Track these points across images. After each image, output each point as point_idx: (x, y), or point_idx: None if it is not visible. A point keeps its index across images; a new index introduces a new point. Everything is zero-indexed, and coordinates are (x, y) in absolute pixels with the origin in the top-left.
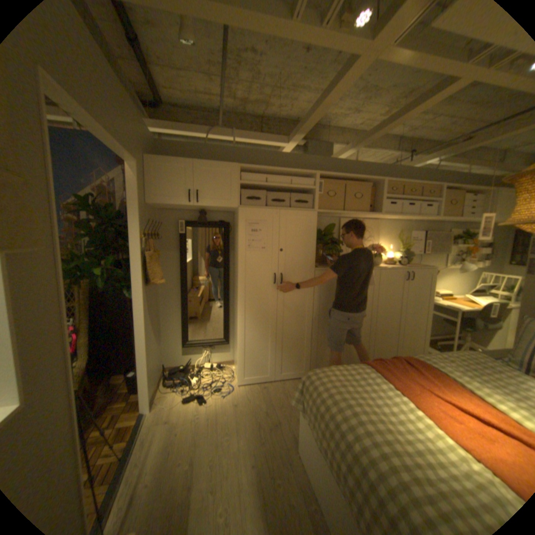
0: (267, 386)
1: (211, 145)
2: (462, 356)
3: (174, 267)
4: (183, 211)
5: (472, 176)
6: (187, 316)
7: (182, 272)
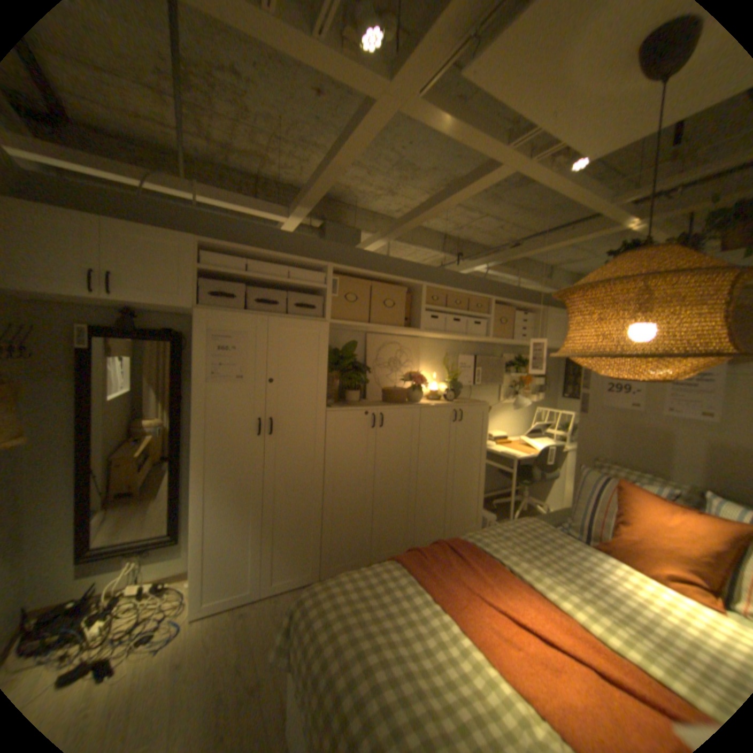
0: (244, 612)
1: (148, 200)
2: (518, 528)
3: (61, 409)
4: (86, 307)
5: (521, 290)
6: (86, 502)
7: (79, 419)
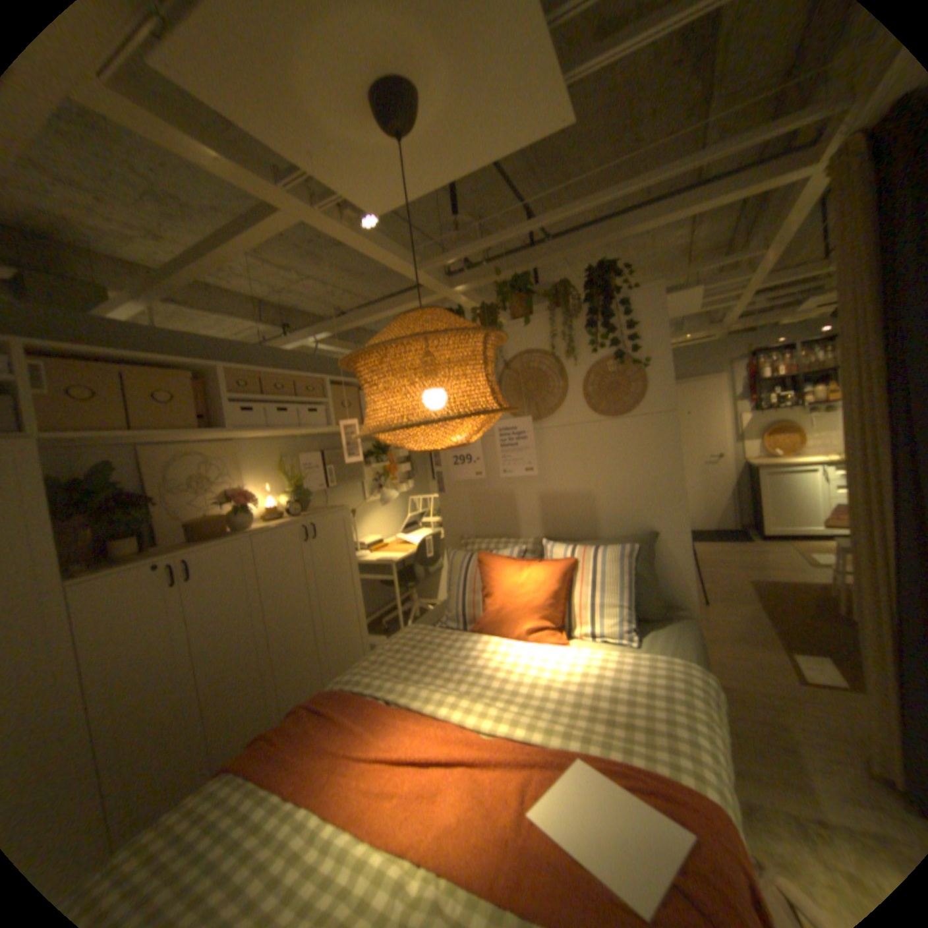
0: None
1: None
2: (393, 643)
3: None
4: None
5: None
6: None
7: None
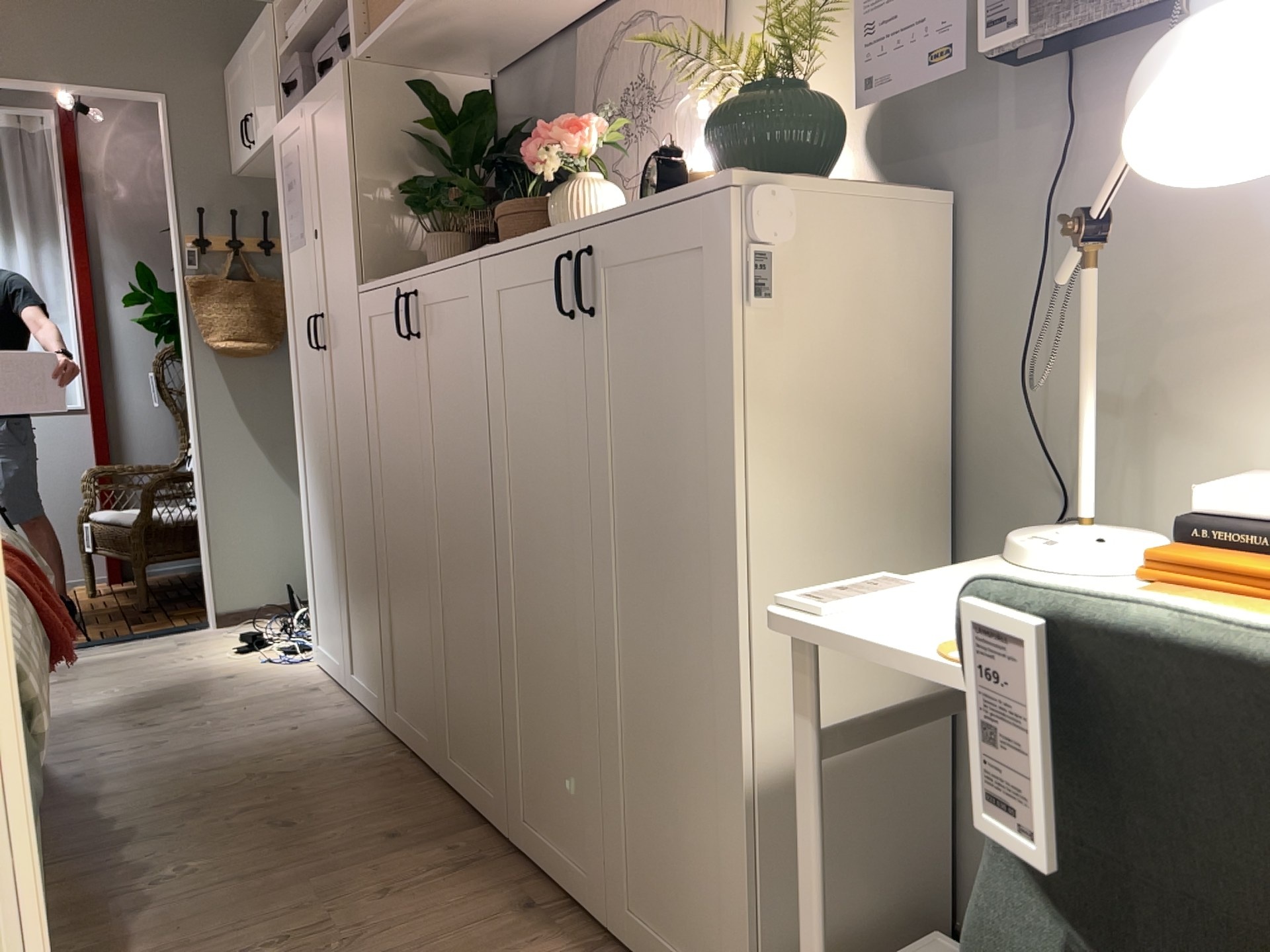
0: (324, 690)
1: None
2: None
3: None
4: None
5: None
6: None
7: None
